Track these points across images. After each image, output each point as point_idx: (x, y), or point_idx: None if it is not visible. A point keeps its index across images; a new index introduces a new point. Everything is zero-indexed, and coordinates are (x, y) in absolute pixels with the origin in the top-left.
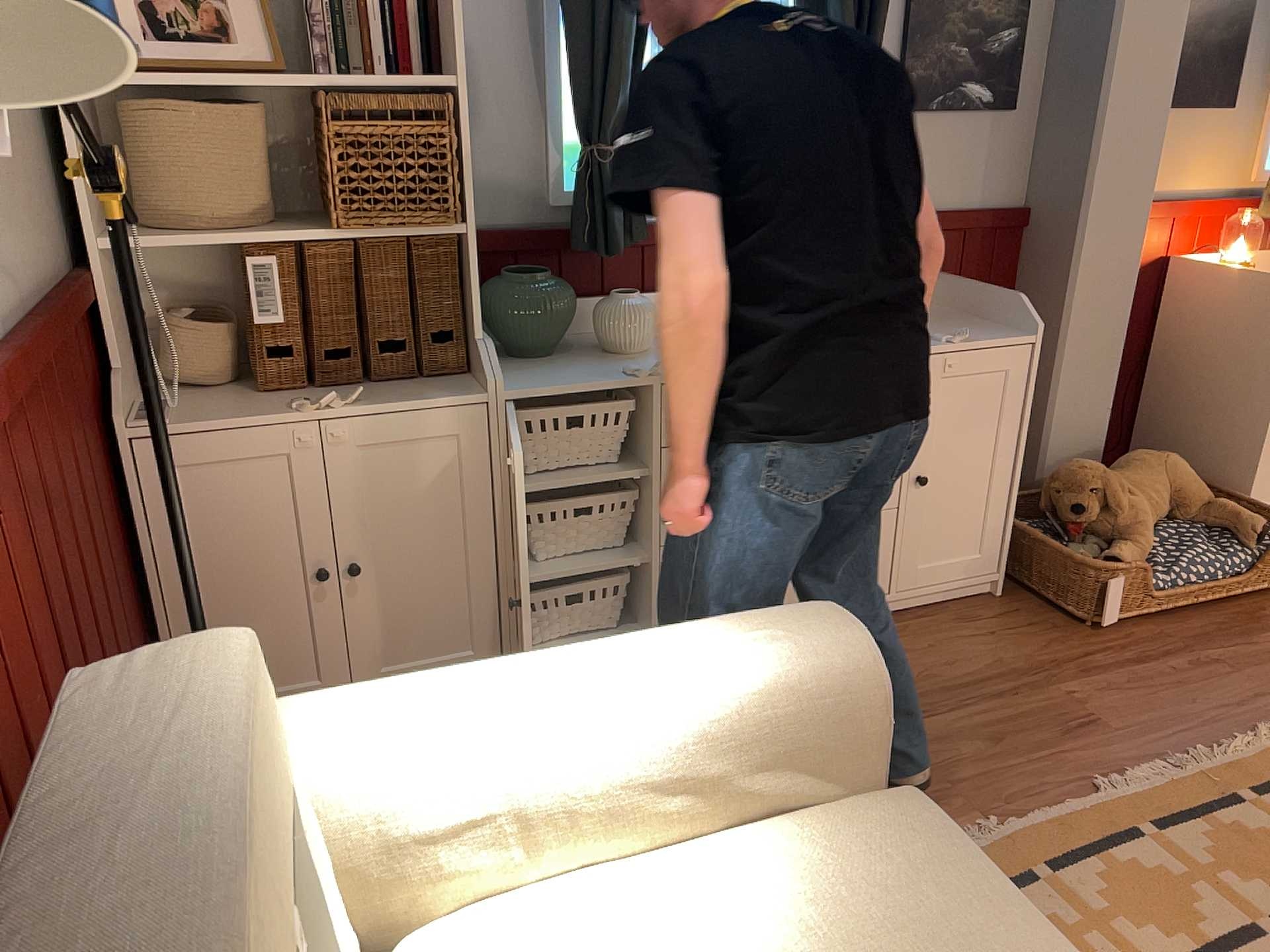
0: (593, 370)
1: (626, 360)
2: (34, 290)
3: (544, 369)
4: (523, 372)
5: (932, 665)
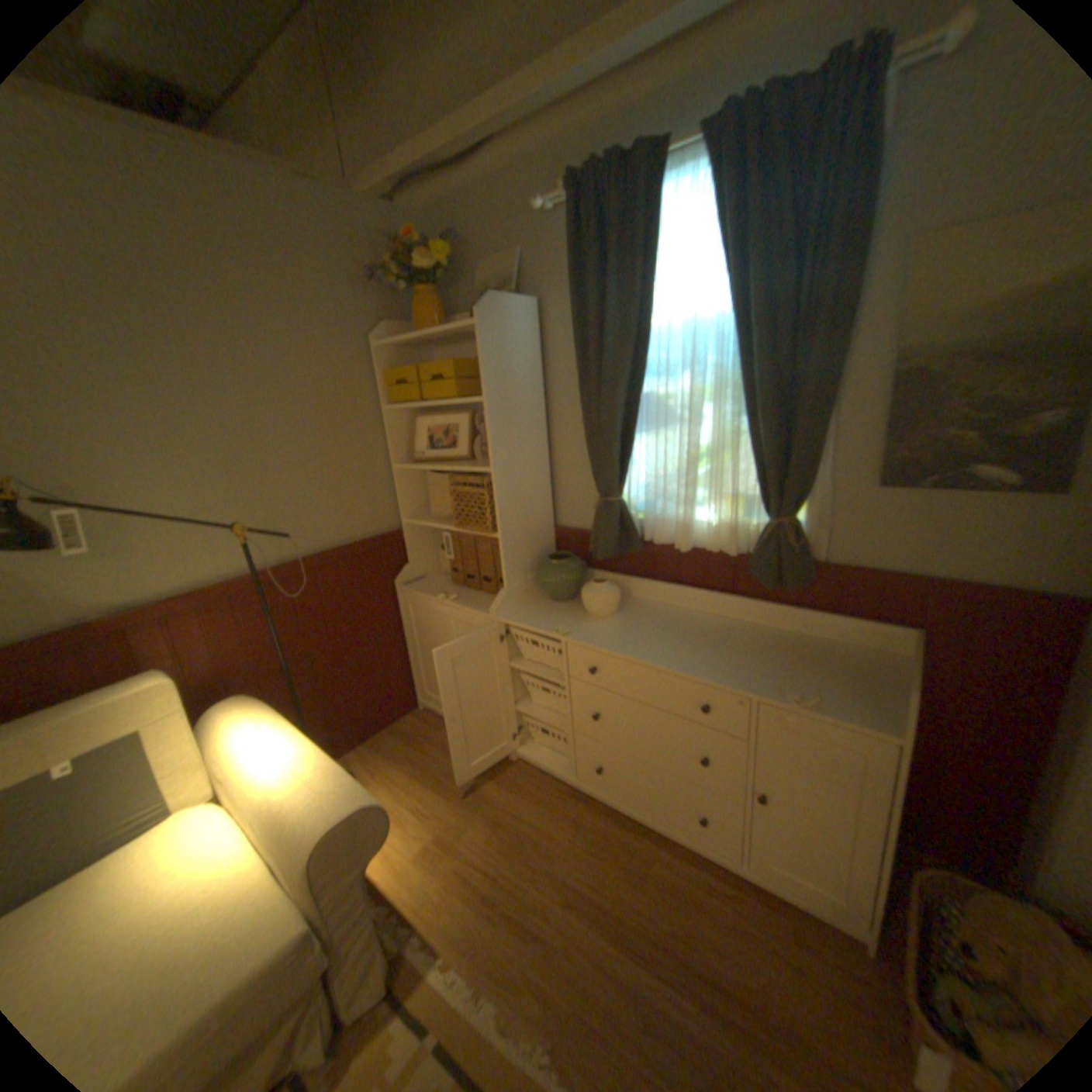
0: (554, 619)
1: (582, 619)
2: (344, 539)
3: (542, 610)
4: (532, 607)
5: (708, 942)
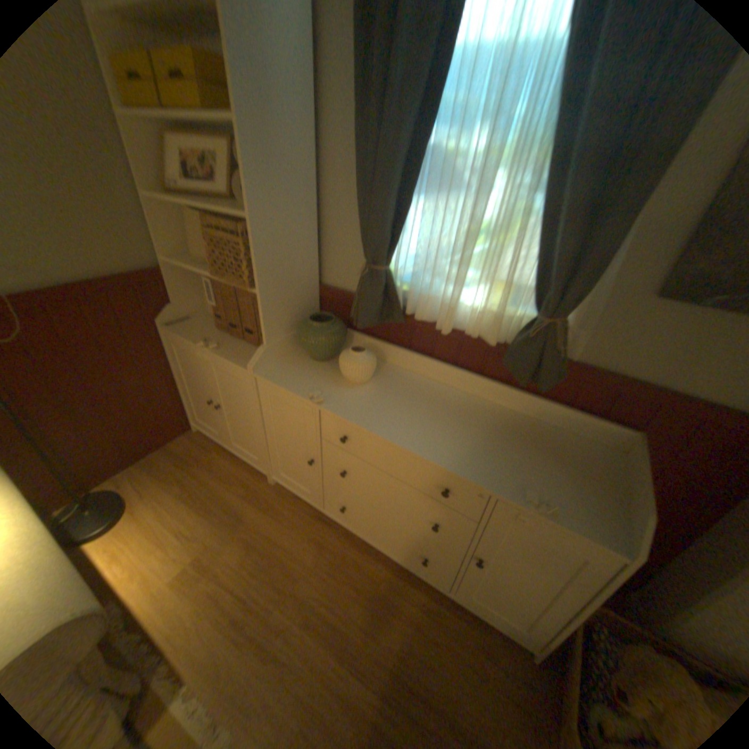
0: (311, 383)
1: (338, 385)
2: (84, 275)
3: (301, 370)
4: (292, 366)
5: (417, 656)
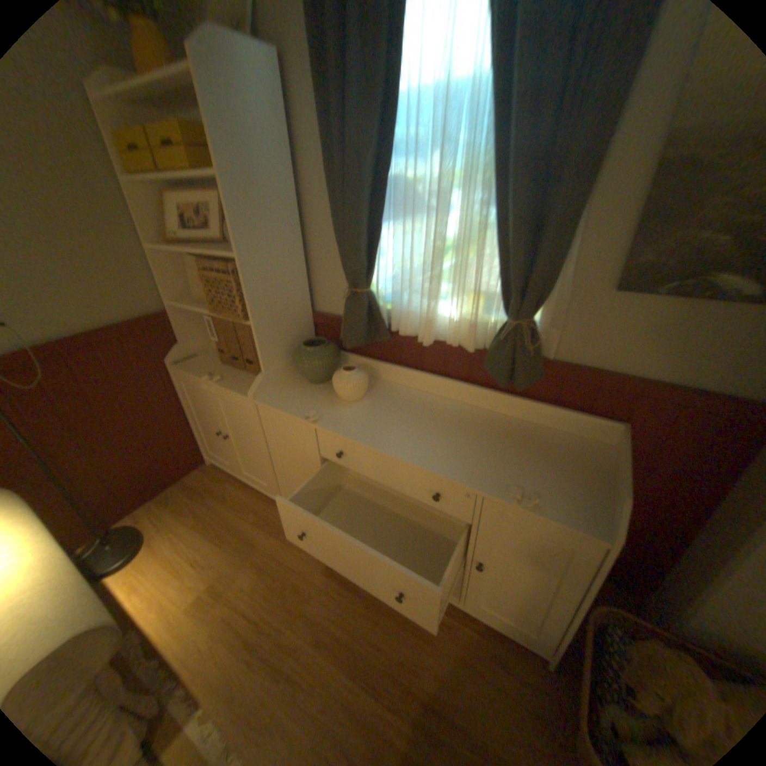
0: (307, 403)
1: (333, 403)
2: (96, 322)
3: (298, 392)
4: (290, 390)
5: (429, 668)
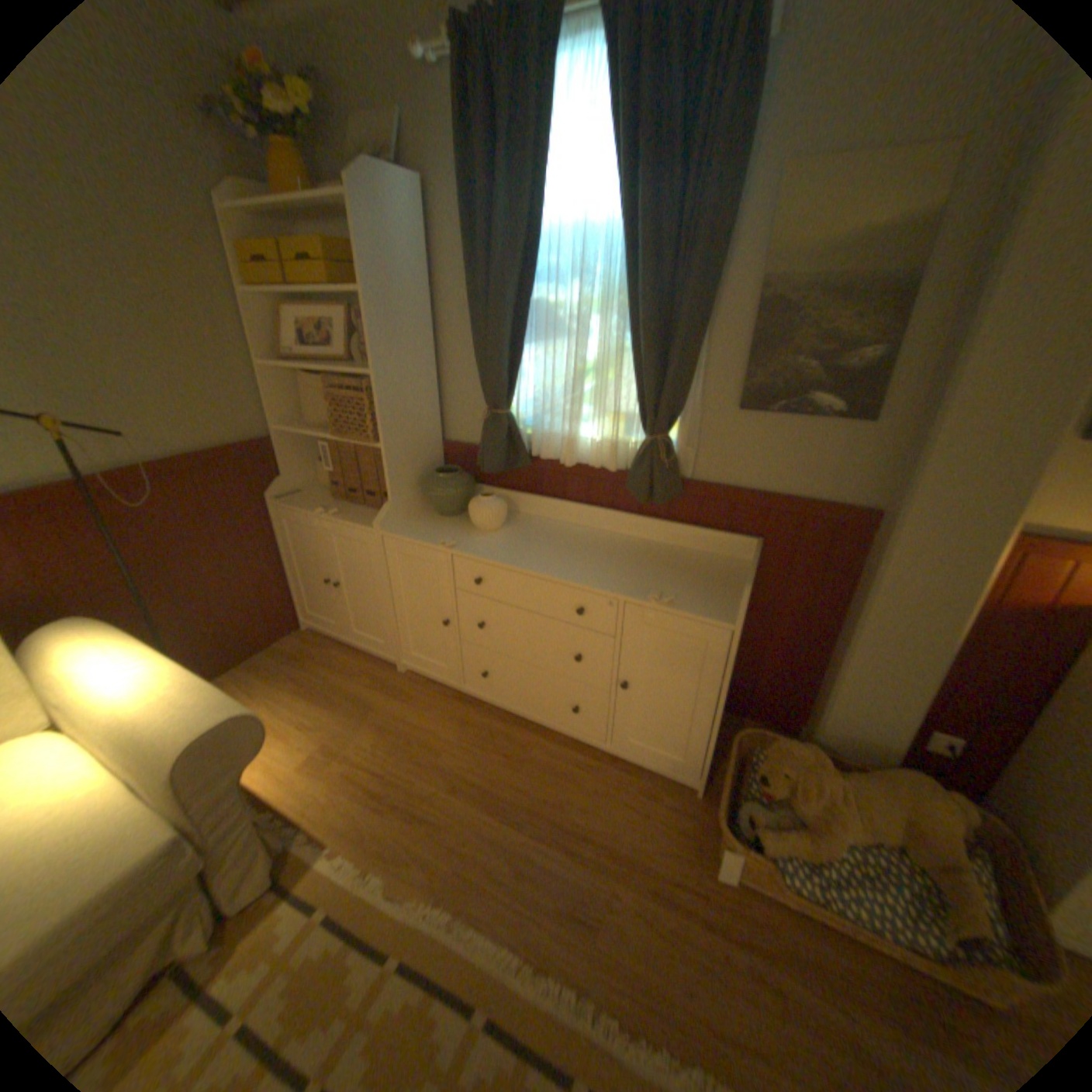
0: (441, 533)
1: (469, 533)
2: (198, 445)
3: (429, 524)
4: (419, 522)
5: (574, 803)
